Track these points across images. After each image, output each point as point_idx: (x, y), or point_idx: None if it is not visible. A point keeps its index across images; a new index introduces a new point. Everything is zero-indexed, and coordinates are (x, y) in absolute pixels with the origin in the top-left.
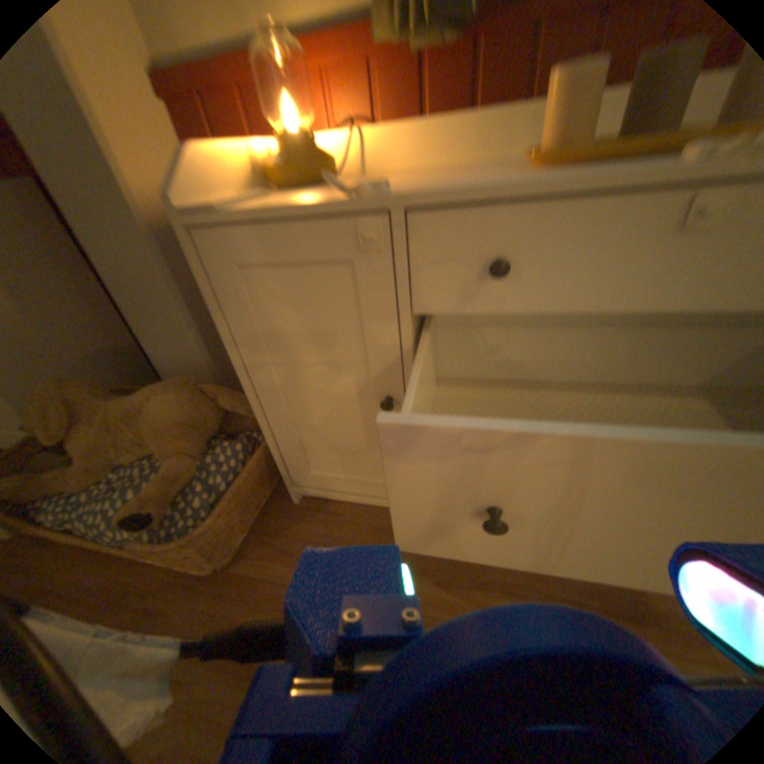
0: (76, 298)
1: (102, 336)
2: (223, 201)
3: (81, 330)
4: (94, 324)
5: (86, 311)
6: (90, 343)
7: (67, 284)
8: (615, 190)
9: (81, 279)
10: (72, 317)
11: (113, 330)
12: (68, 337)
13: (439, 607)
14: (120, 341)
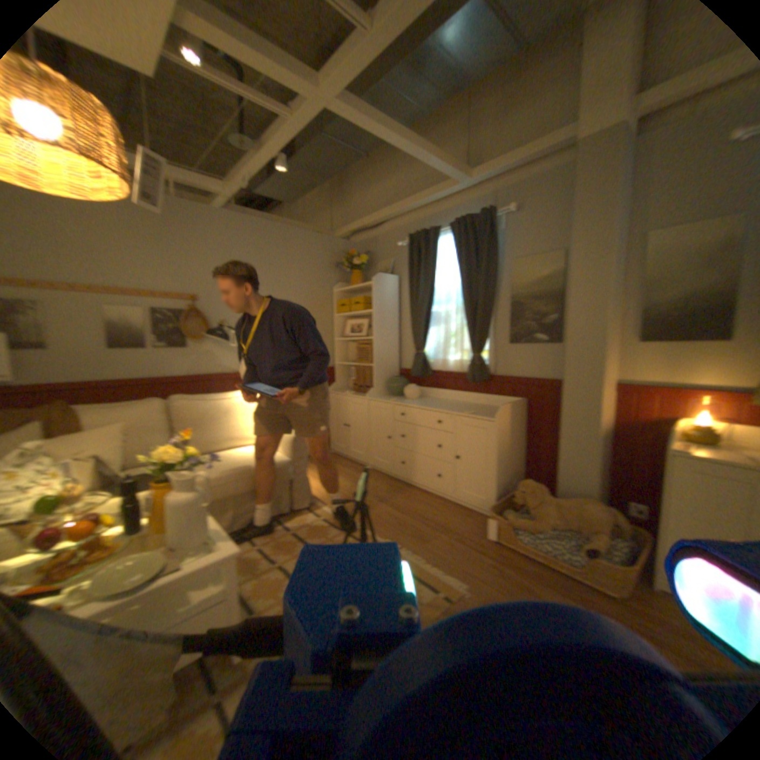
0: (520, 446)
1: (519, 465)
2: (693, 452)
3: (517, 460)
4: (520, 459)
5: (520, 453)
6: (516, 467)
7: (520, 440)
8: None
9: (523, 439)
10: (517, 454)
11: (522, 464)
12: (514, 462)
13: None
14: (522, 470)
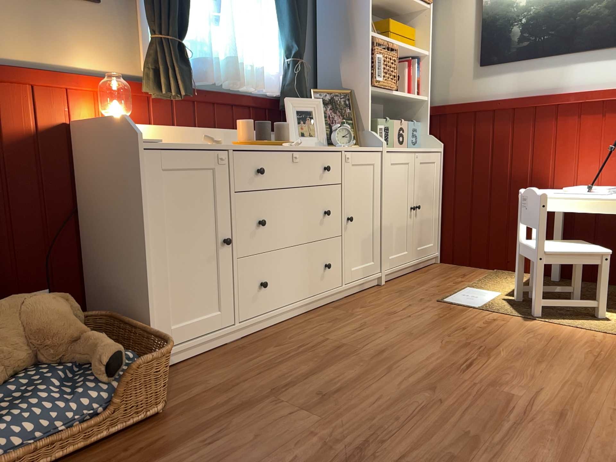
0: None
1: None
2: (160, 140)
3: None
4: None
5: None
6: None
7: None
8: (277, 150)
9: None
10: None
11: None
12: None
13: (284, 350)
14: None
